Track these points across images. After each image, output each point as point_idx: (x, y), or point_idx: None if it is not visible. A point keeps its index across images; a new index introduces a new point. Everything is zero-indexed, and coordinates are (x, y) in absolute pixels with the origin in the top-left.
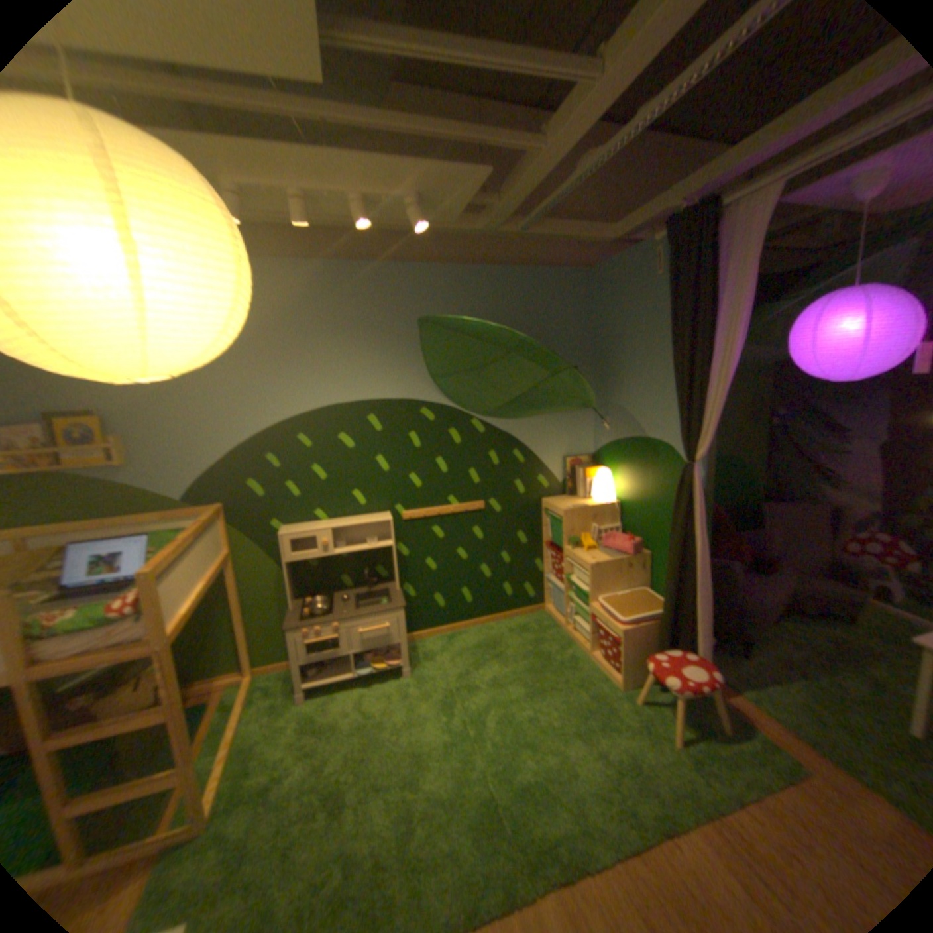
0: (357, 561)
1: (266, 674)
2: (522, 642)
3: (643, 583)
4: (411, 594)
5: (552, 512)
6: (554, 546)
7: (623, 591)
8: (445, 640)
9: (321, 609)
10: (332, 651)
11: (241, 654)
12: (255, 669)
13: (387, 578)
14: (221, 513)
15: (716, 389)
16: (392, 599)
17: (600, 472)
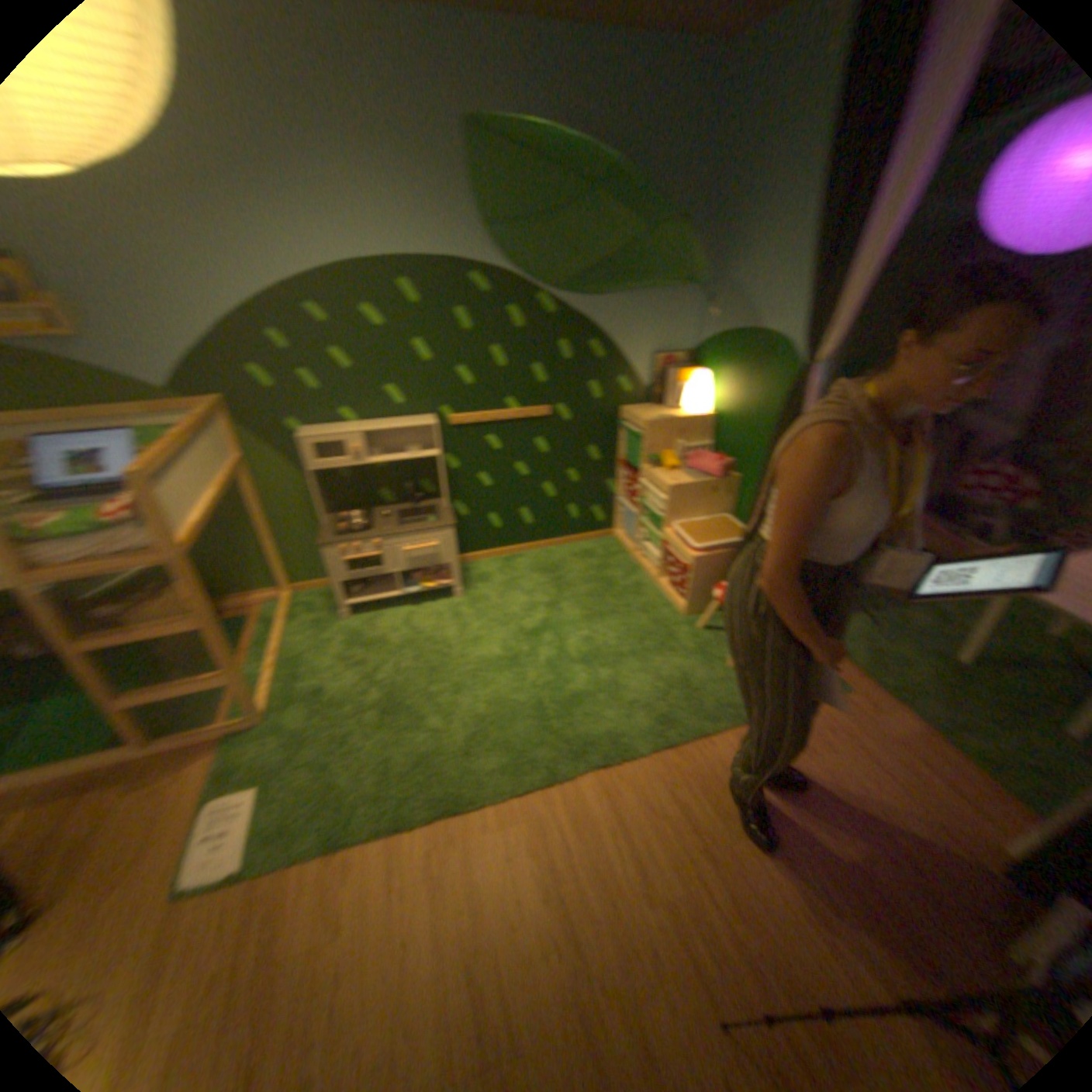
0: (400, 473)
1: (309, 588)
2: (586, 567)
3: (726, 511)
4: (464, 512)
5: (634, 425)
6: (632, 466)
7: (703, 517)
8: (502, 562)
9: (362, 524)
10: (378, 568)
11: (278, 568)
12: (296, 583)
13: (436, 494)
14: (225, 406)
15: (870, 259)
16: (441, 517)
17: (699, 375)
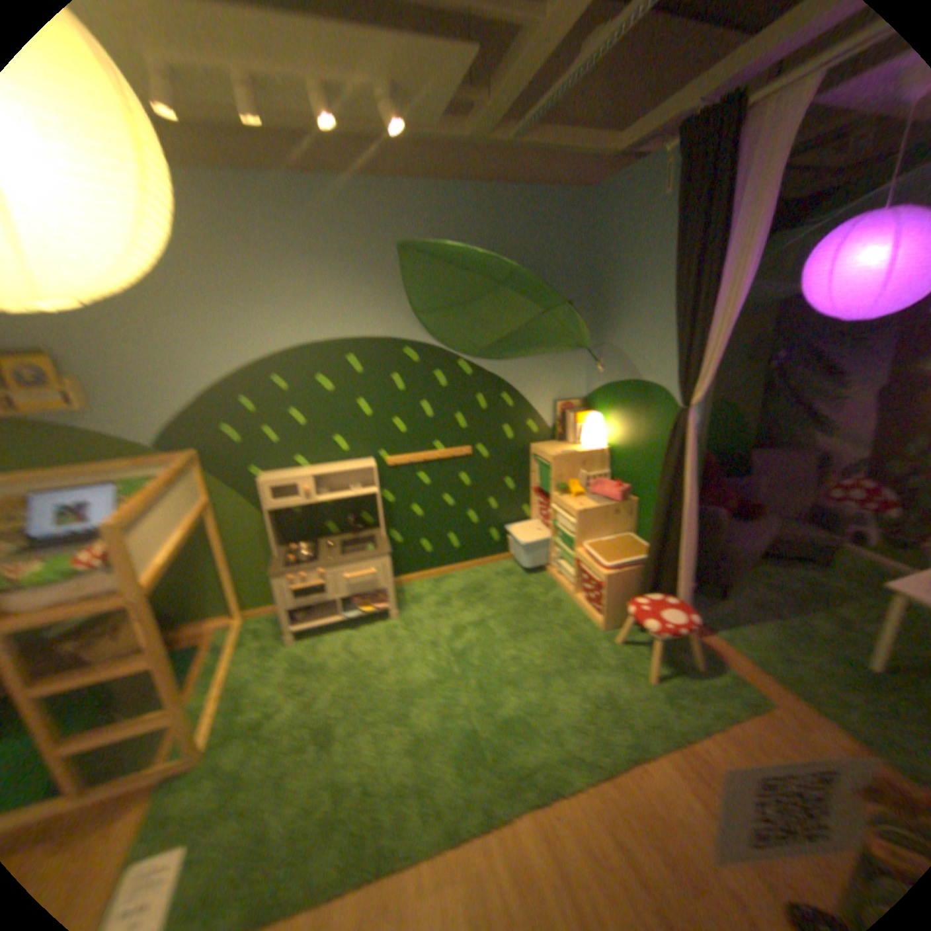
0: (340, 507)
1: (253, 615)
2: (505, 584)
3: (627, 529)
4: (395, 538)
5: (540, 458)
6: (540, 492)
7: (607, 536)
8: (430, 582)
9: (304, 554)
10: (316, 595)
11: (226, 597)
12: (241, 611)
13: (371, 523)
14: (192, 458)
15: (719, 327)
16: (375, 545)
17: (590, 416)
